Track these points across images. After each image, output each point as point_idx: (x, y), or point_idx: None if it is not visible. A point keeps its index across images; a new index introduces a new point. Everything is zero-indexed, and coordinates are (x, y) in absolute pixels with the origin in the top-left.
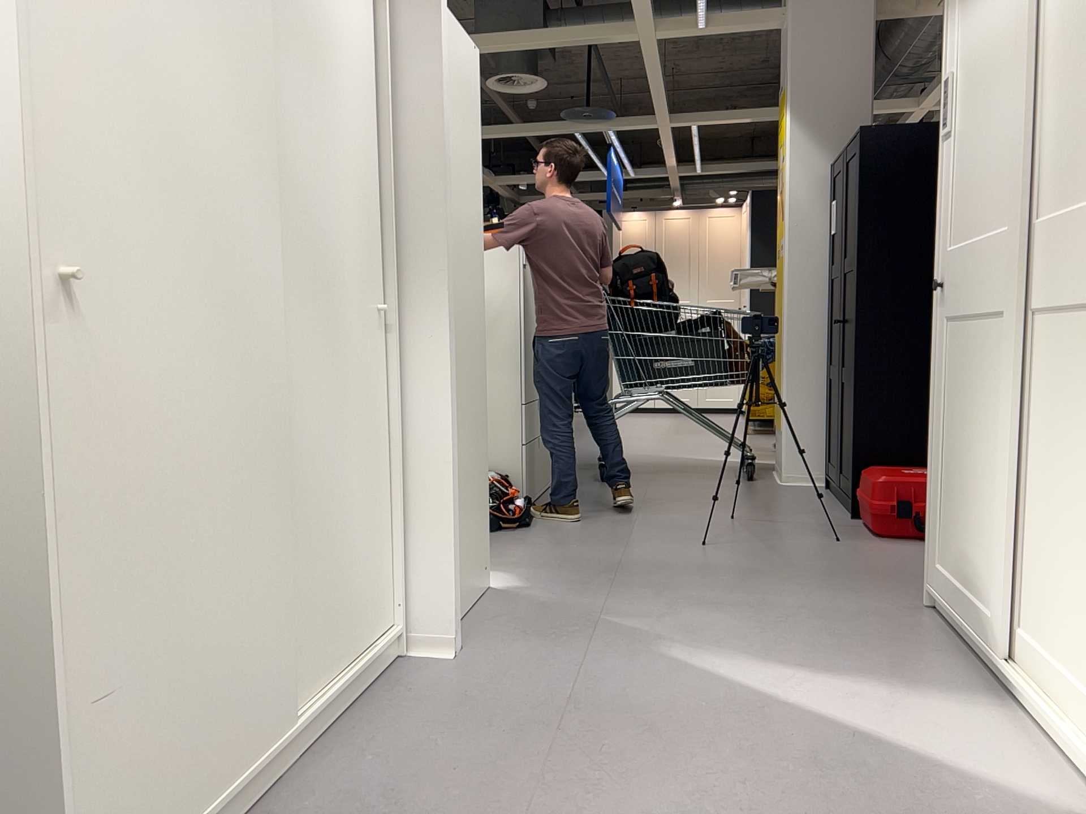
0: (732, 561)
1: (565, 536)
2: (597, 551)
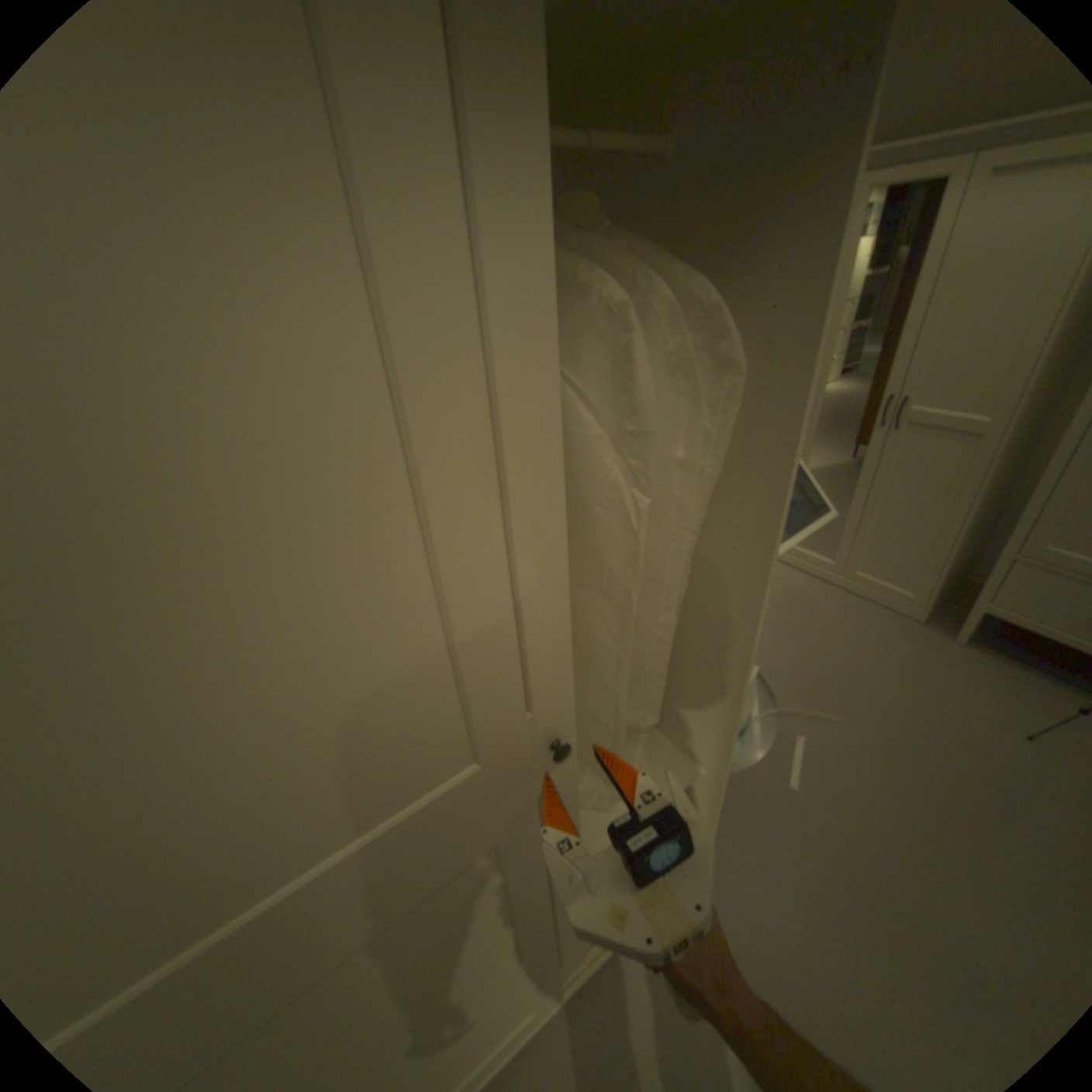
0: None
1: None
2: None
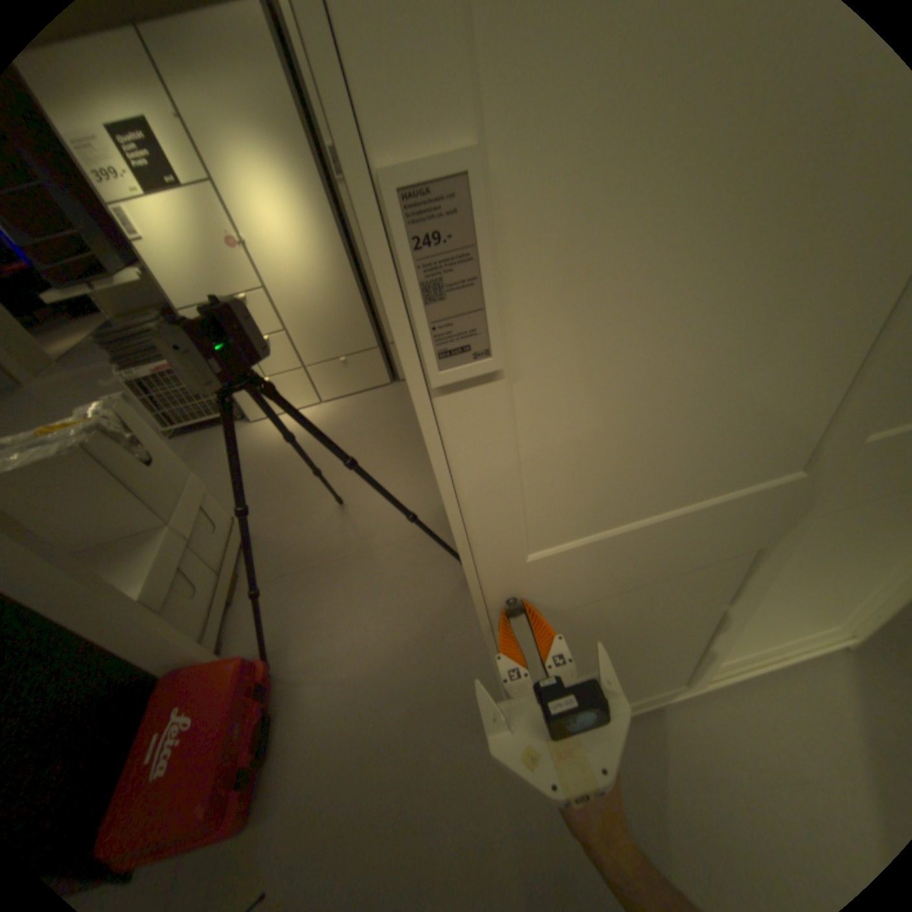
0: None
1: None
2: None
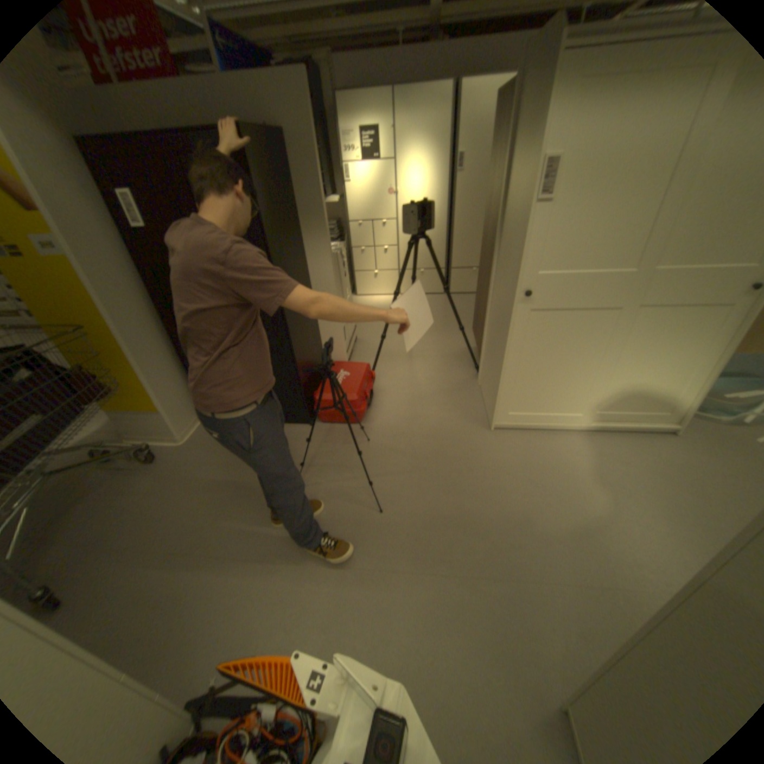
0: (428, 498)
1: (354, 639)
2: (413, 599)
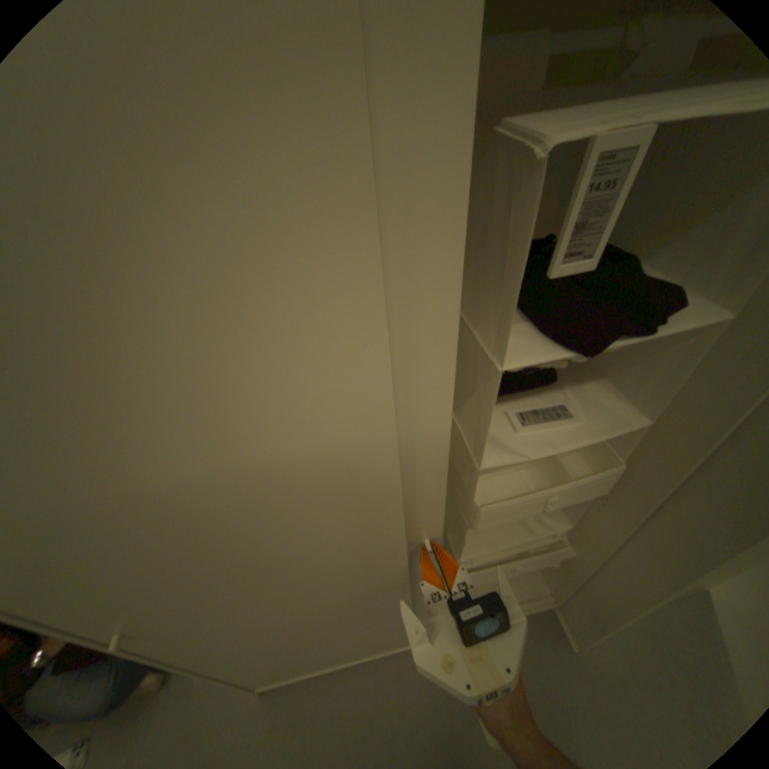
0: None
1: None
2: None
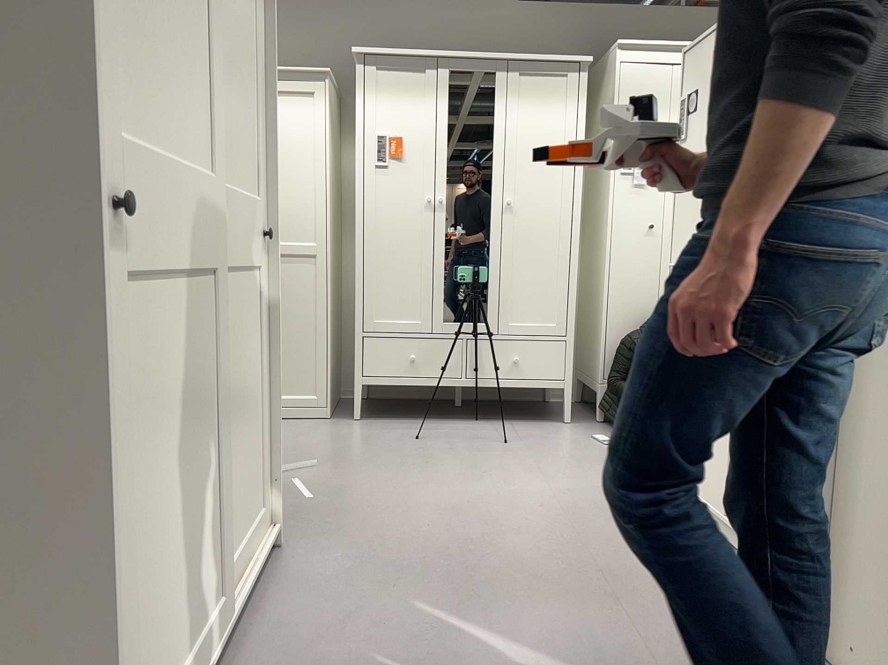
0: None
1: None
2: None
